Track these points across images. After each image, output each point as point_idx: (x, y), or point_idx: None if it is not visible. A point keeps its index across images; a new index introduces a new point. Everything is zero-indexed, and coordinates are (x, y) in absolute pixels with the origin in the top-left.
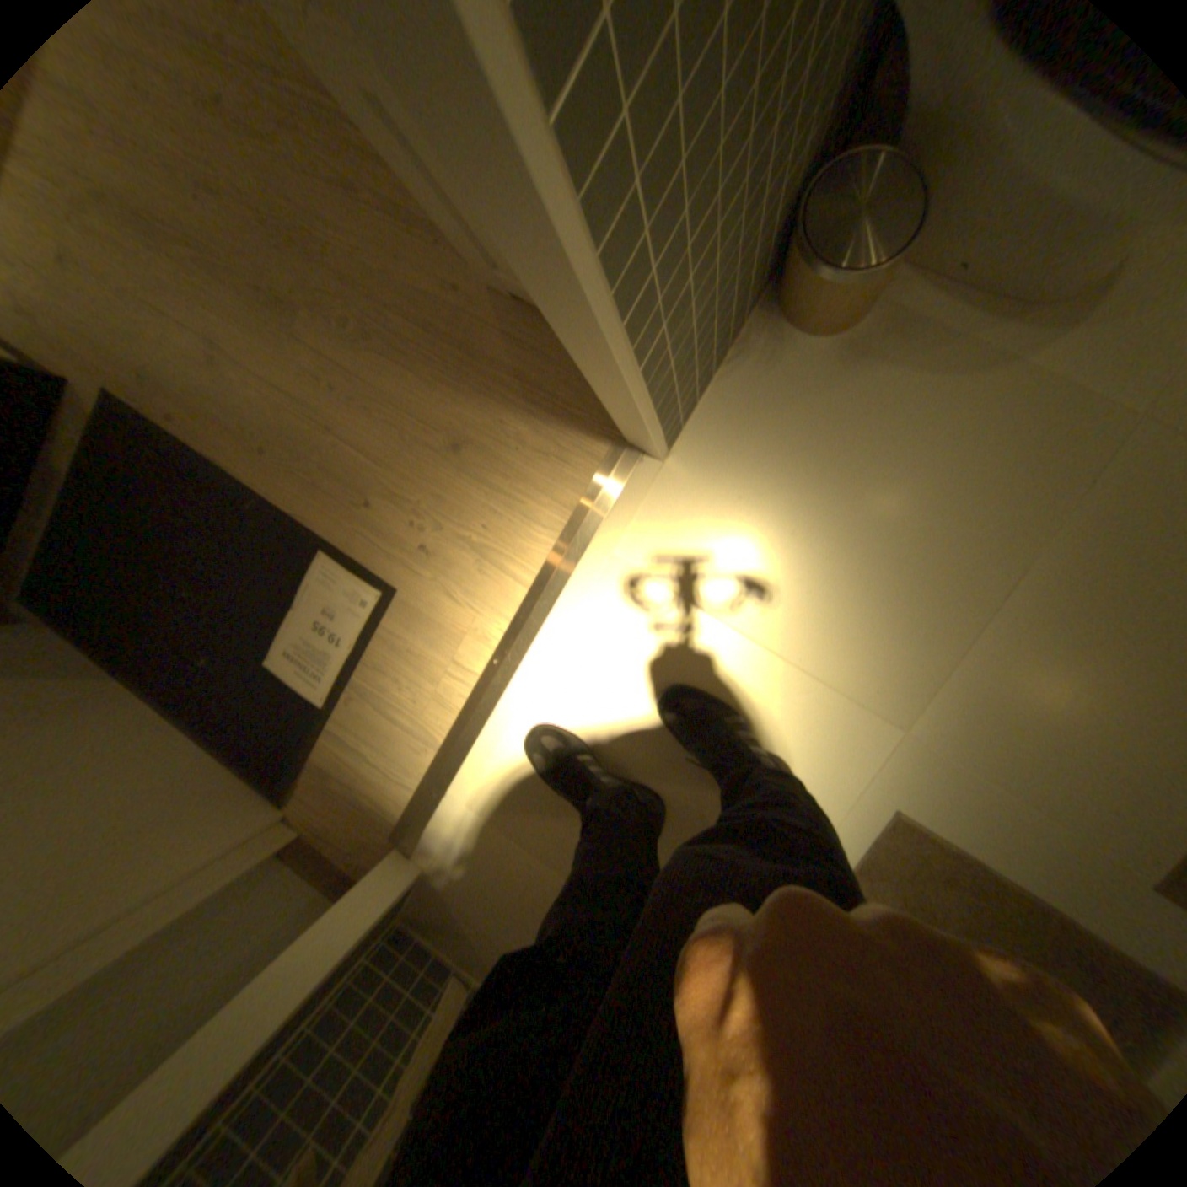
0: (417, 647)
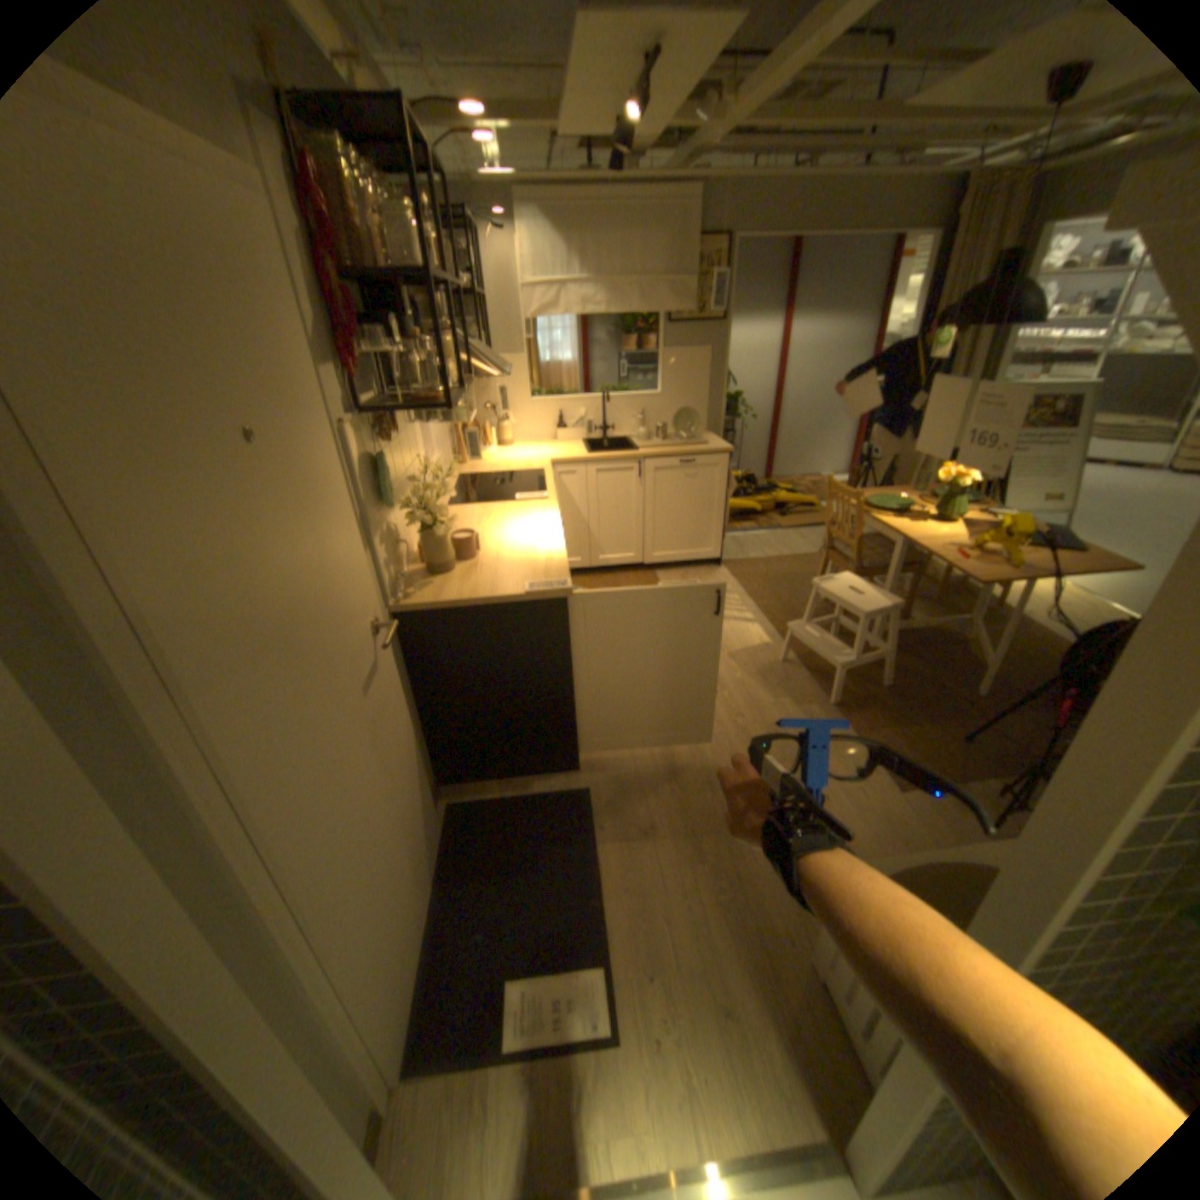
0: (593, 1098)
